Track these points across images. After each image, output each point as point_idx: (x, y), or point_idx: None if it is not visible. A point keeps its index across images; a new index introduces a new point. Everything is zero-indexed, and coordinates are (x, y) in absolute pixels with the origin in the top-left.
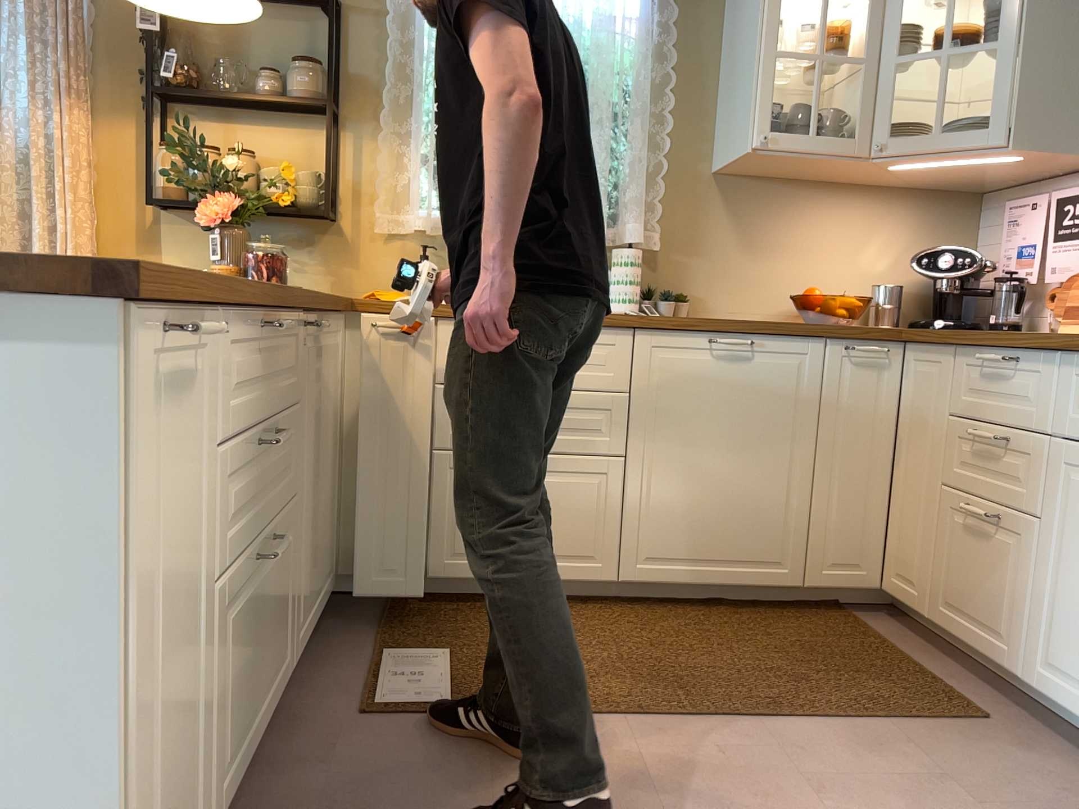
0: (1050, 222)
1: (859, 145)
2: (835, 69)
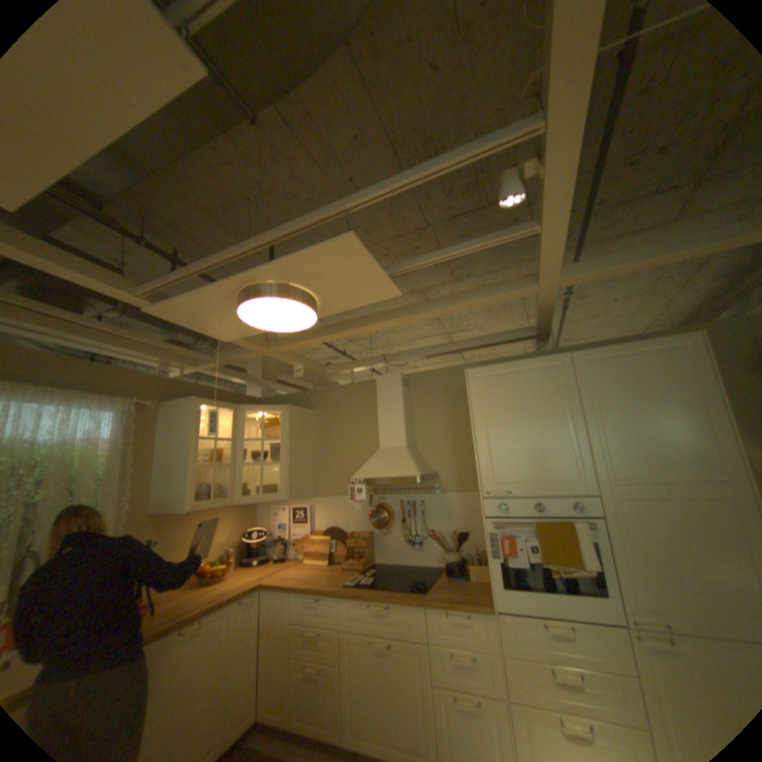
0: (287, 515)
1: (228, 502)
2: (211, 464)
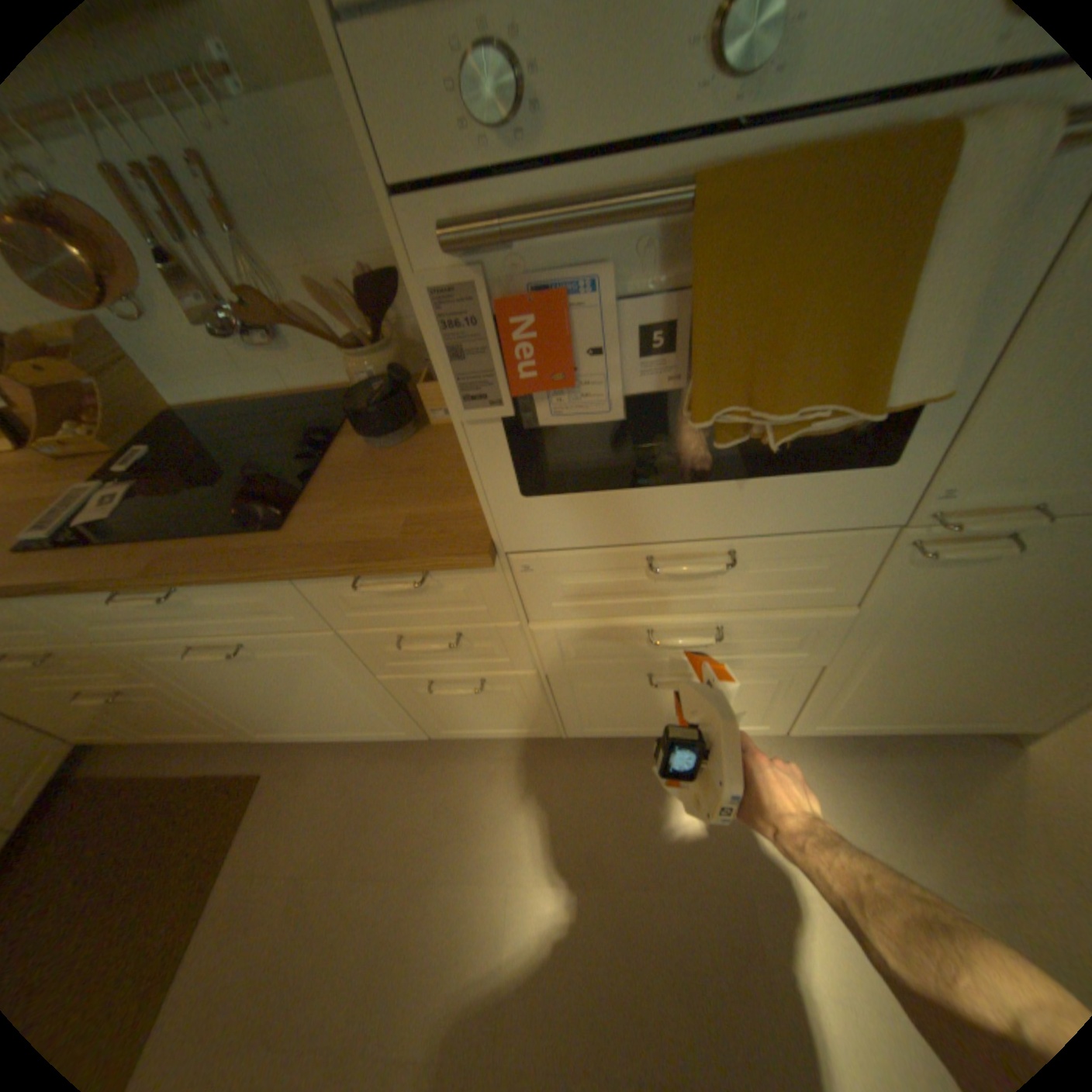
0: None
1: None
2: None
